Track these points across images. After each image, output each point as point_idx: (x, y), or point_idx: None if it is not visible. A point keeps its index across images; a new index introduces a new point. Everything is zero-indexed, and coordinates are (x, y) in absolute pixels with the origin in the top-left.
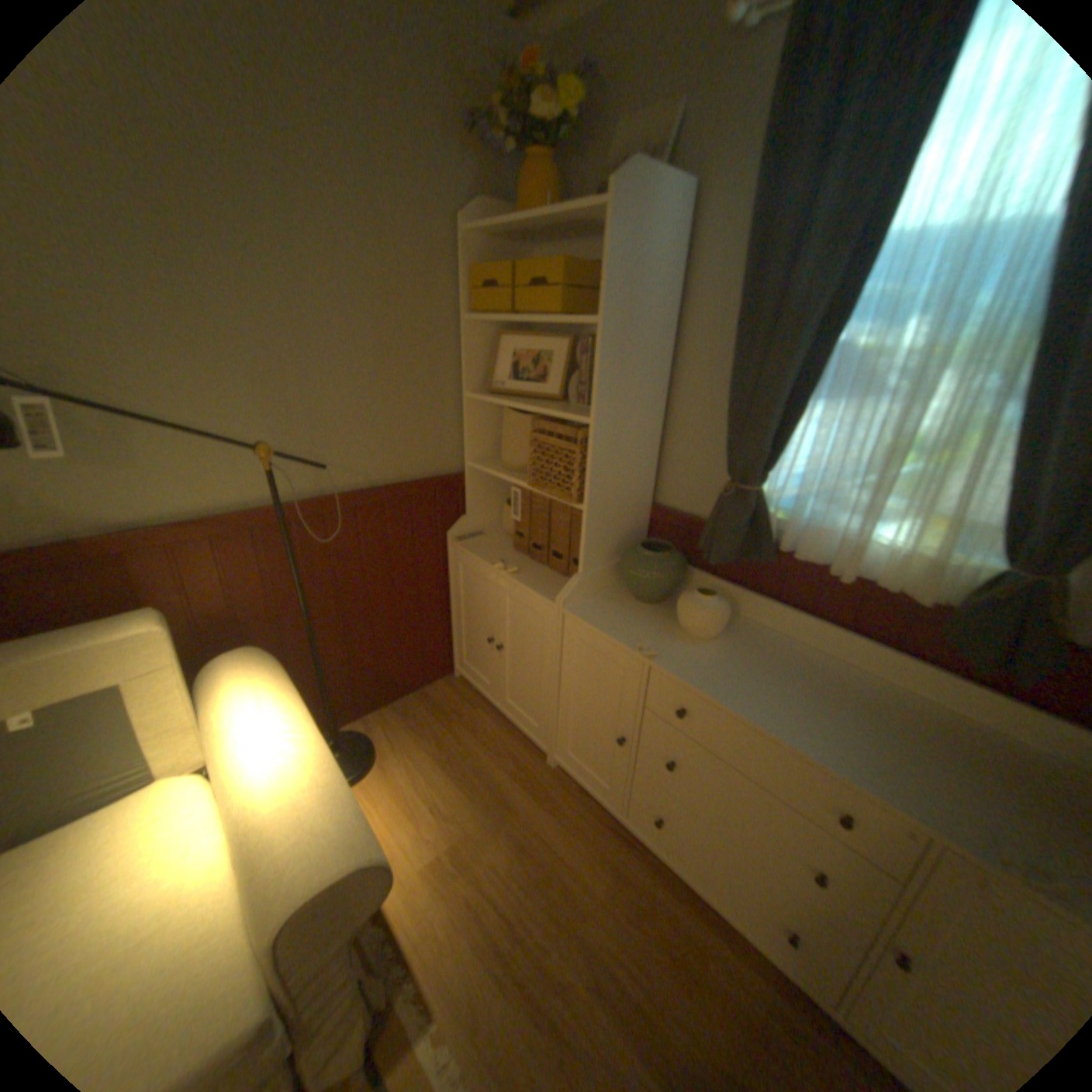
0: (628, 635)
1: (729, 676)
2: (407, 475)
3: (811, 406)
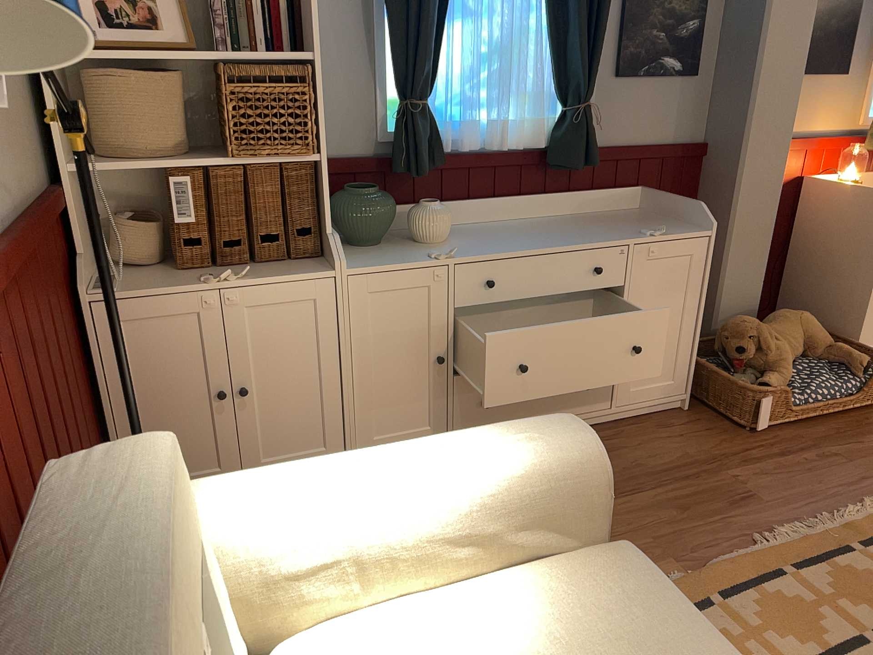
0: (413, 258)
1: (490, 245)
2: (28, 195)
3: (444, 28)
